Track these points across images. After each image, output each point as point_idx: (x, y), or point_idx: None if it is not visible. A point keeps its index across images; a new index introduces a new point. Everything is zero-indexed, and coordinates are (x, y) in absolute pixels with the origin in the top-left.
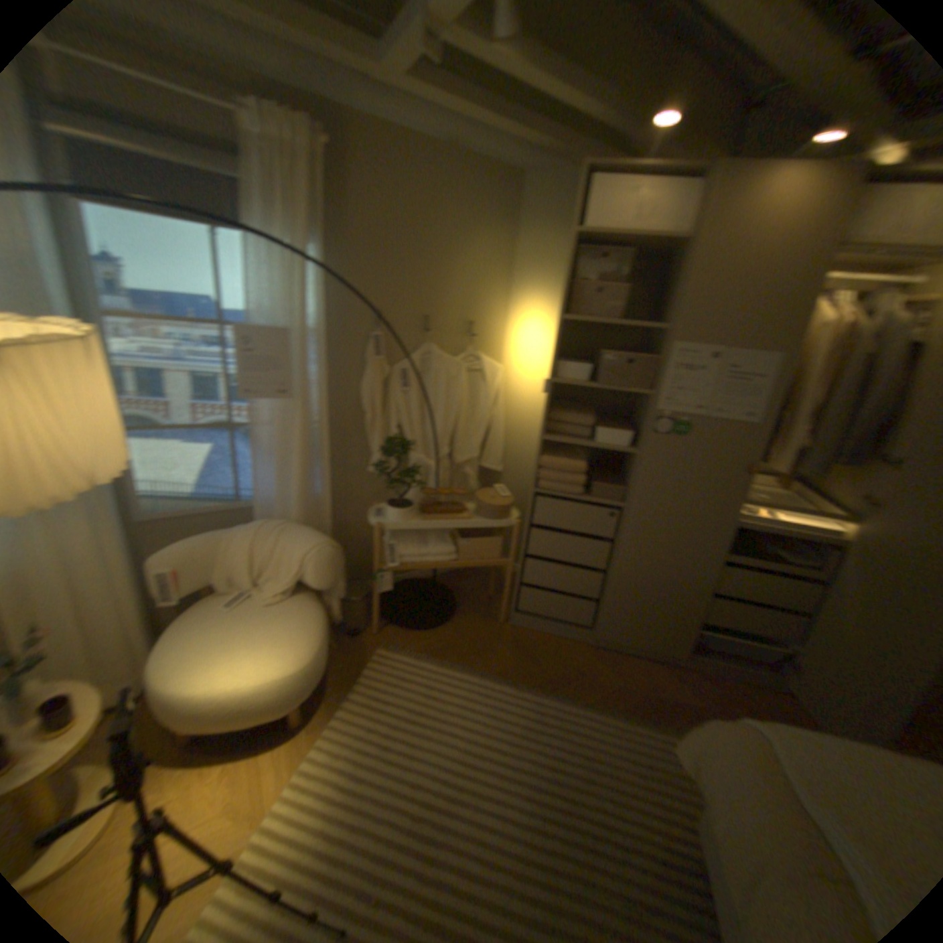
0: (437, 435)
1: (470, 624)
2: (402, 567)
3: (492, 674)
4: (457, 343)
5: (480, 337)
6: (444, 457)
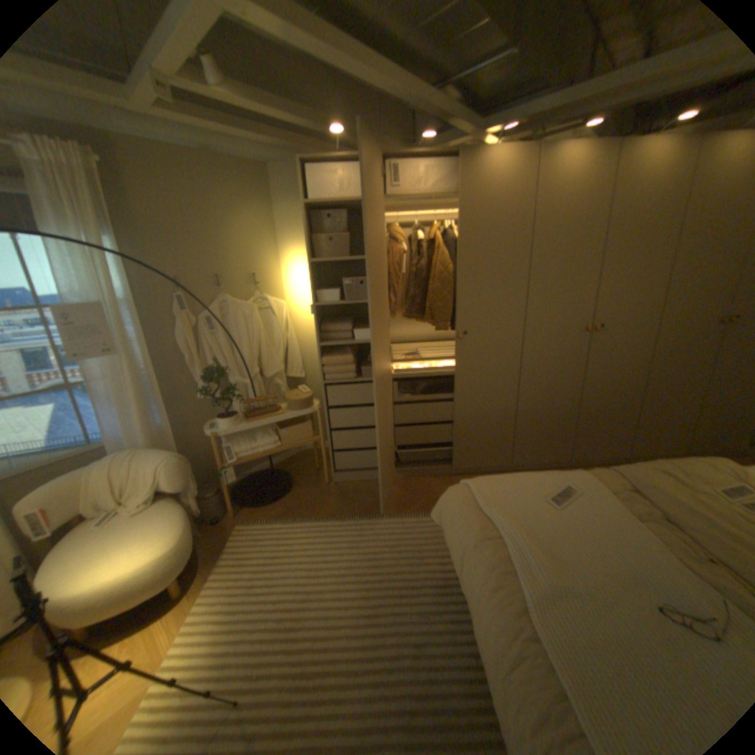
0: (243, 360)
1: (303, 491)
2: (238, 462)
3: (322, 517)
4: (244, 291)
5: (260, 284)
6: (254, 375)
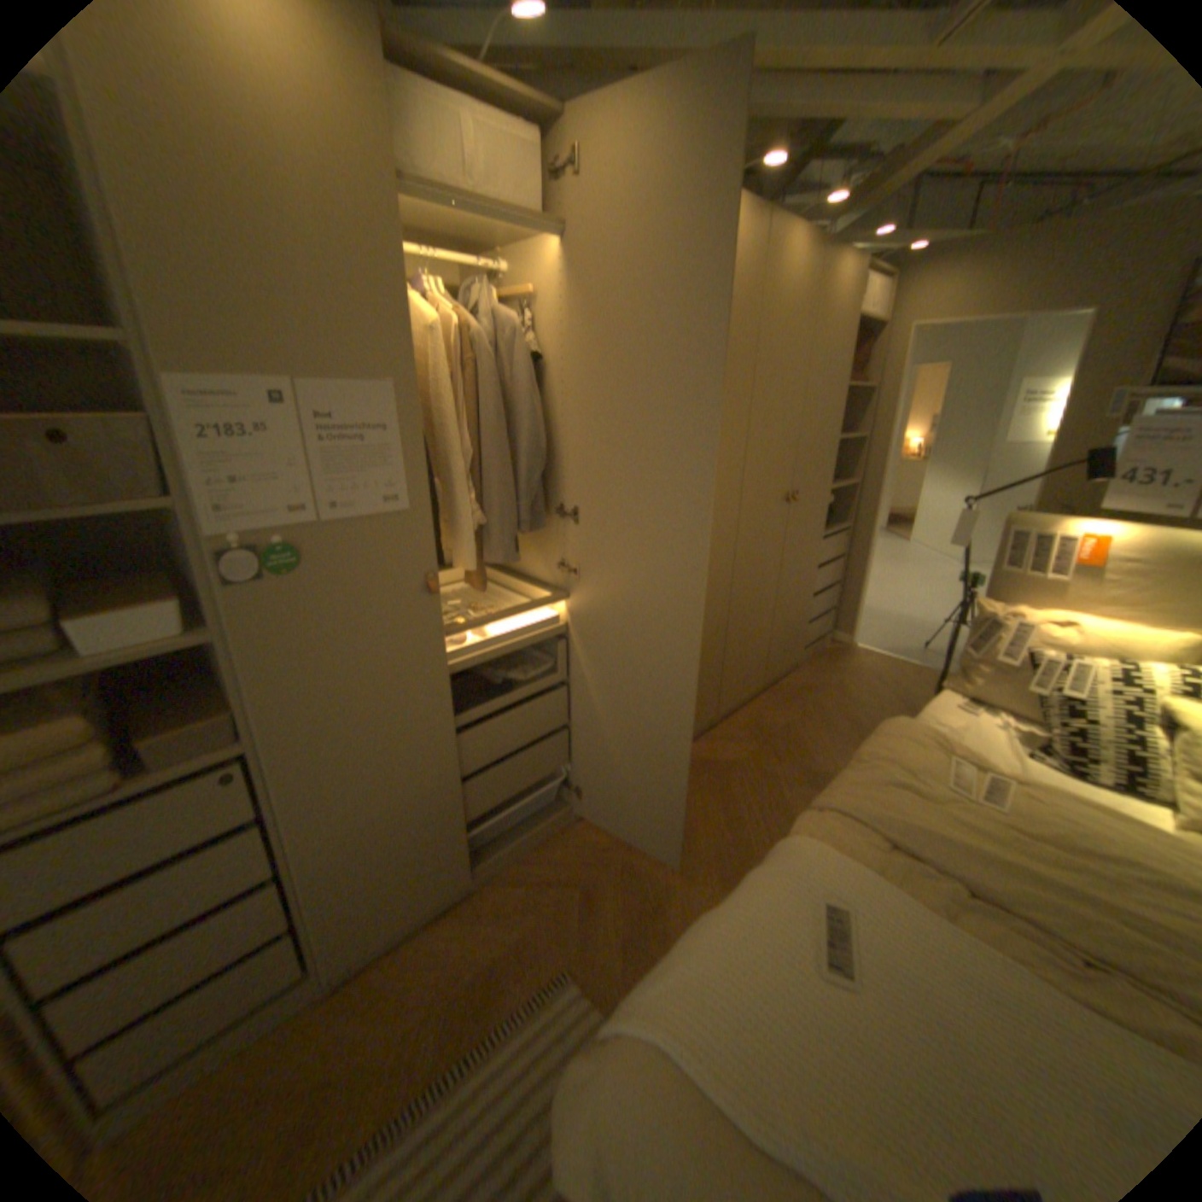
0: None
1: None
2: None
3: None
4: None
5: None
6: None
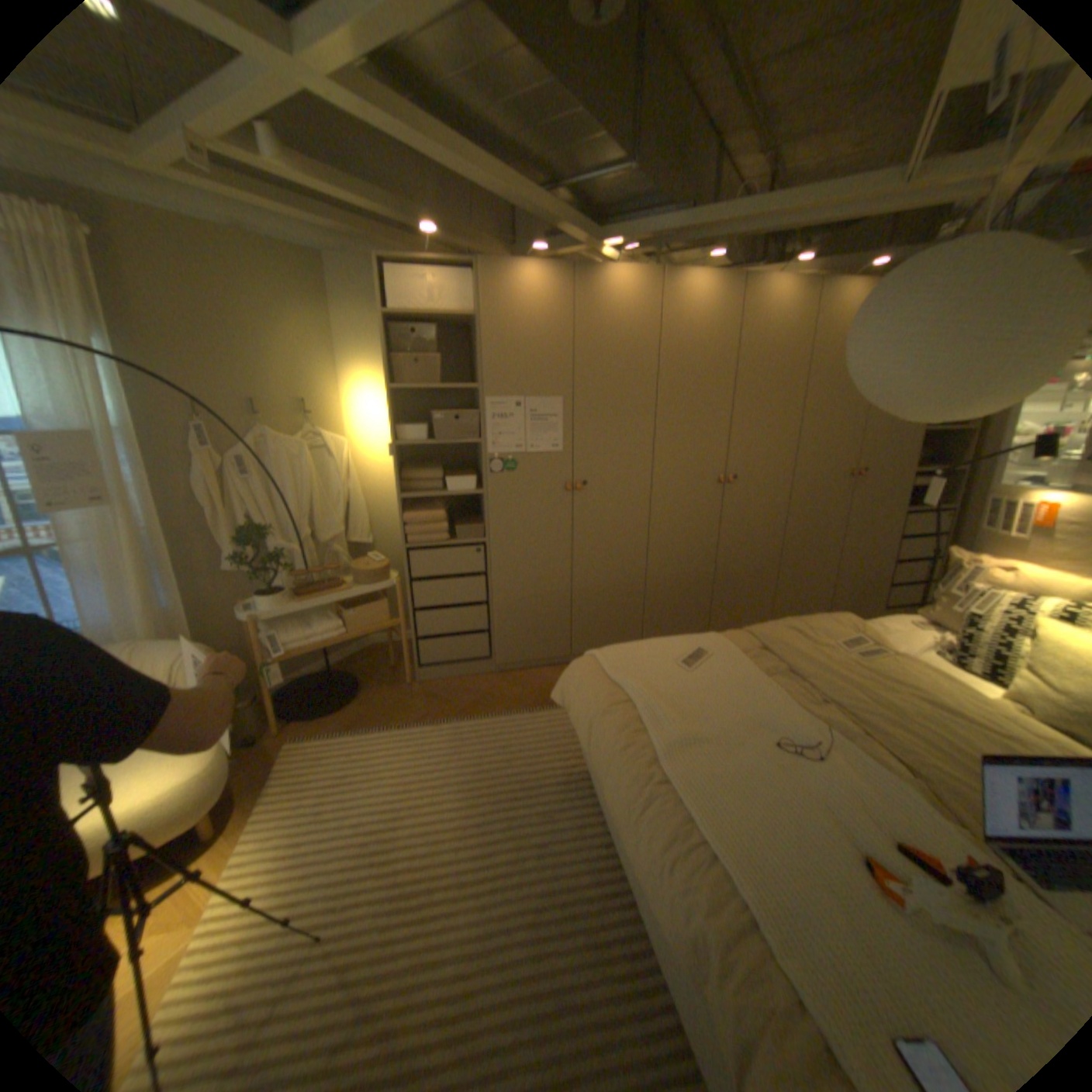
0: (291, 517)
1: (376, 695)
2: (286, 657)
3: (406, 725)
4: (289, 424)
5: (312, 415)
6: (304, 539)
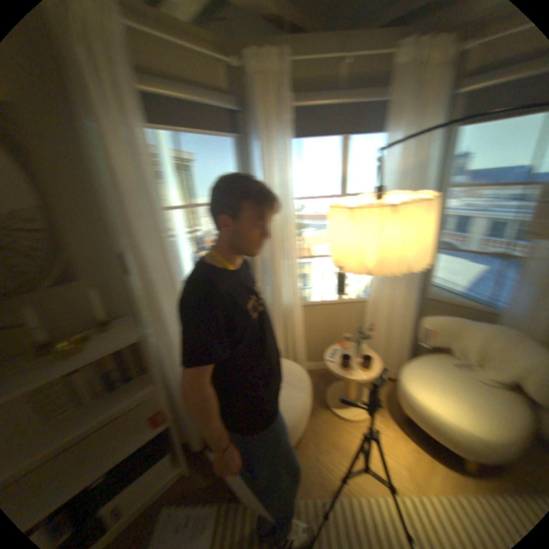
0: None
1: None
2: None
3: None
4: None
5: None
6: None
